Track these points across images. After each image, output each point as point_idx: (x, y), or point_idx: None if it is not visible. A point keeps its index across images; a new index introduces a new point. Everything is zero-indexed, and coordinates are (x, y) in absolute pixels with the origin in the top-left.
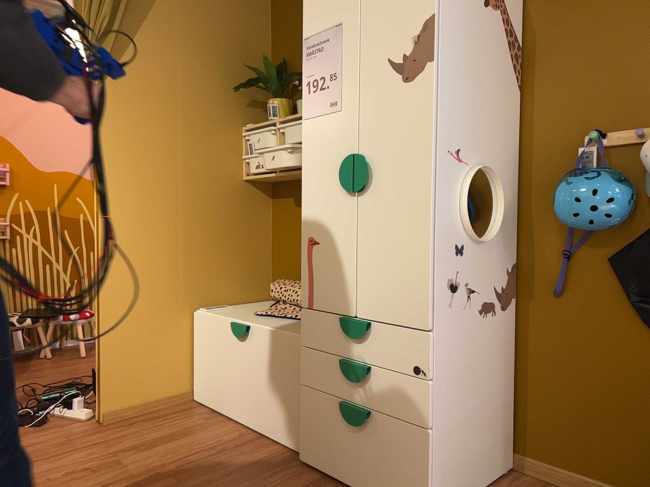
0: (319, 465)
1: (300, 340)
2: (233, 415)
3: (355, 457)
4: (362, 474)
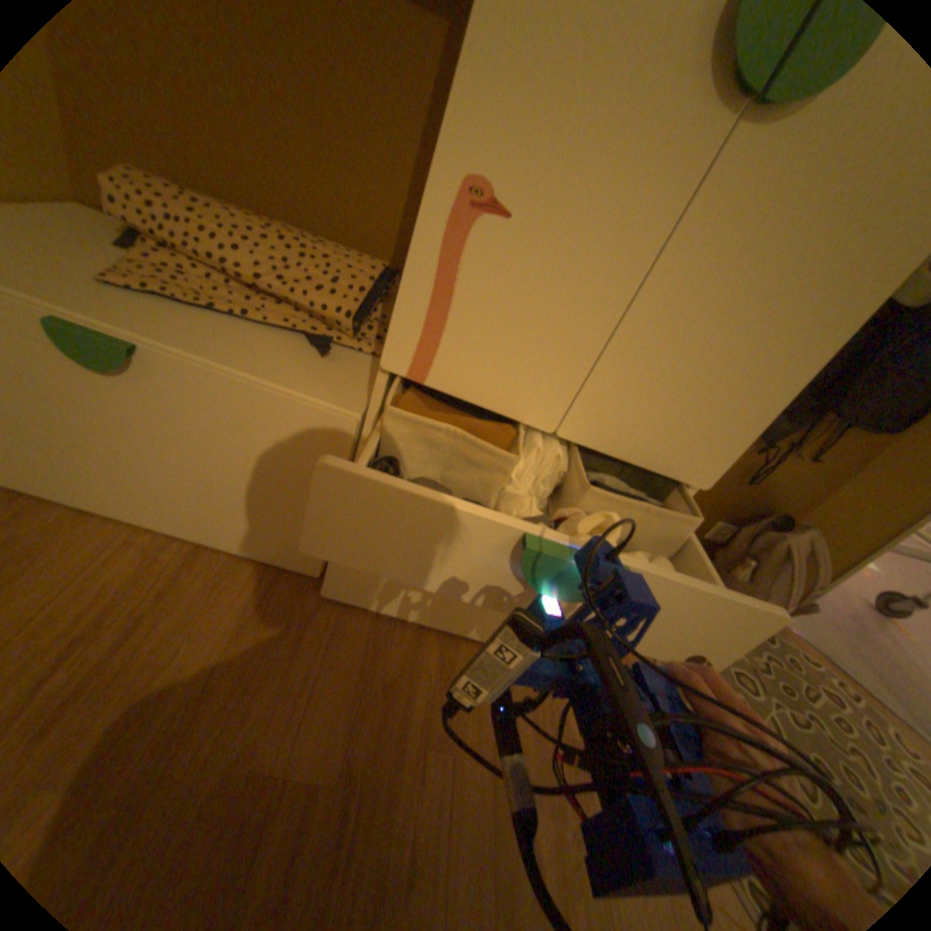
0: (370, 603)
1: (364, 434)
2: (101, 506)
3: (455, 601)
4: (461, 617)
